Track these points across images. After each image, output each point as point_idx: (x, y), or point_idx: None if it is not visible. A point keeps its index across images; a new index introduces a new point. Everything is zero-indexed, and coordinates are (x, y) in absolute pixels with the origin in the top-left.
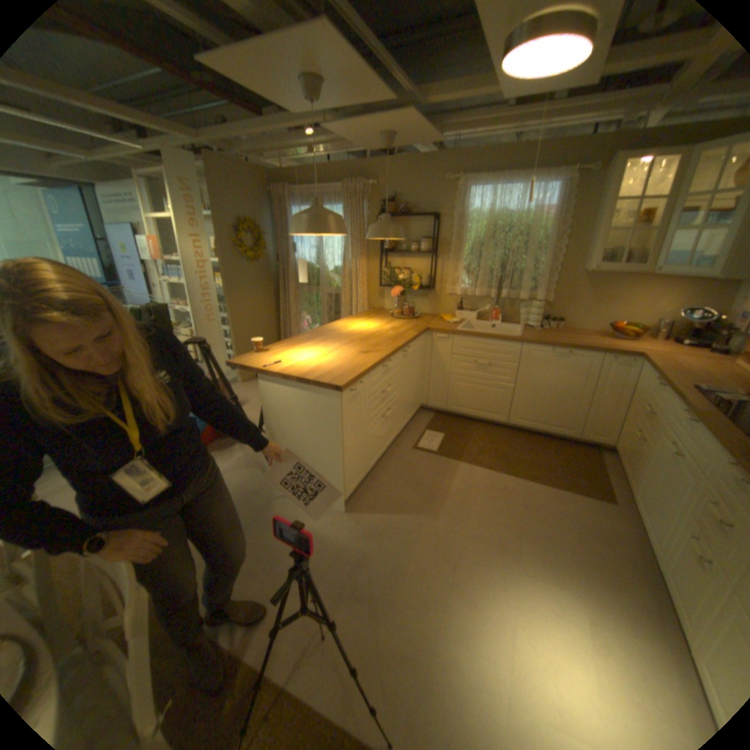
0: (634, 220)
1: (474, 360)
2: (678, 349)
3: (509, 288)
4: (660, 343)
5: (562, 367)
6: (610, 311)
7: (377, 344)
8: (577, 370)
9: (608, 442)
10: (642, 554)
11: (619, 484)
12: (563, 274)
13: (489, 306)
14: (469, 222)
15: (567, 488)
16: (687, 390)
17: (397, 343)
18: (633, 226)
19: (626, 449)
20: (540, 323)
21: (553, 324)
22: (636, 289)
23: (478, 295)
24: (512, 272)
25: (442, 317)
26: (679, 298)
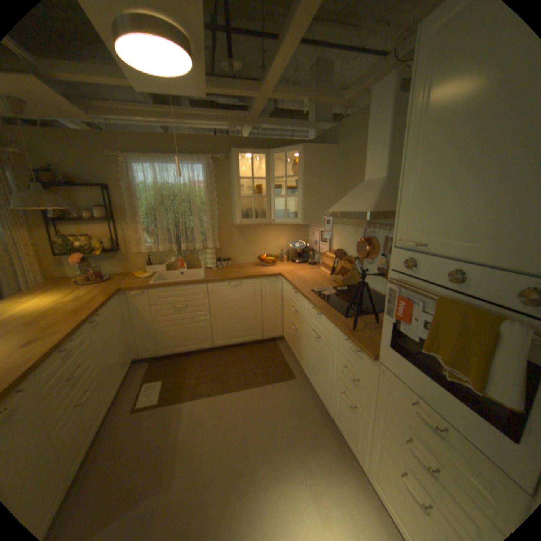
0: (252, 192)
1: (172, 306)
2: (294, 266)
3: (186, 242)
4: (285, 265)
5: (238, 294)
6: (255, 249)
7: (51, 324)
8: (247, 293)
9: (278, 335)
10: (318, 410)
11: (291, 362)
12: (221, 228)
13: (174, 258)
14: (138, 192)
15: (265, 382)
16: (308, 294)
17: (80, 316)
18: (252, 196)
19: (288, 337)
20: (215, 265)
21: (224, 264)
22: (264, 234)
23: (162, 251)
24: (185, 230)
25: (133, 274)
26: (286, 236)
